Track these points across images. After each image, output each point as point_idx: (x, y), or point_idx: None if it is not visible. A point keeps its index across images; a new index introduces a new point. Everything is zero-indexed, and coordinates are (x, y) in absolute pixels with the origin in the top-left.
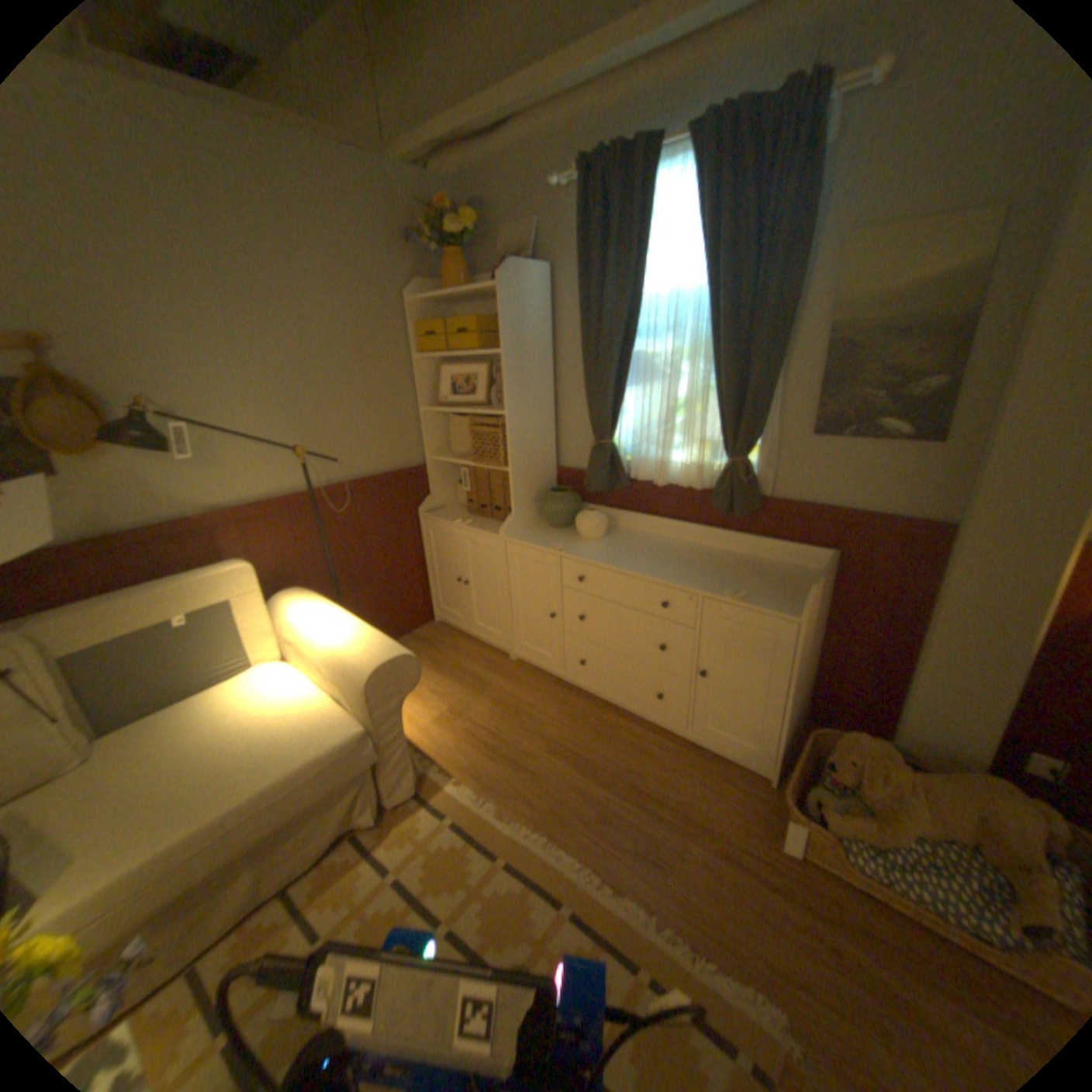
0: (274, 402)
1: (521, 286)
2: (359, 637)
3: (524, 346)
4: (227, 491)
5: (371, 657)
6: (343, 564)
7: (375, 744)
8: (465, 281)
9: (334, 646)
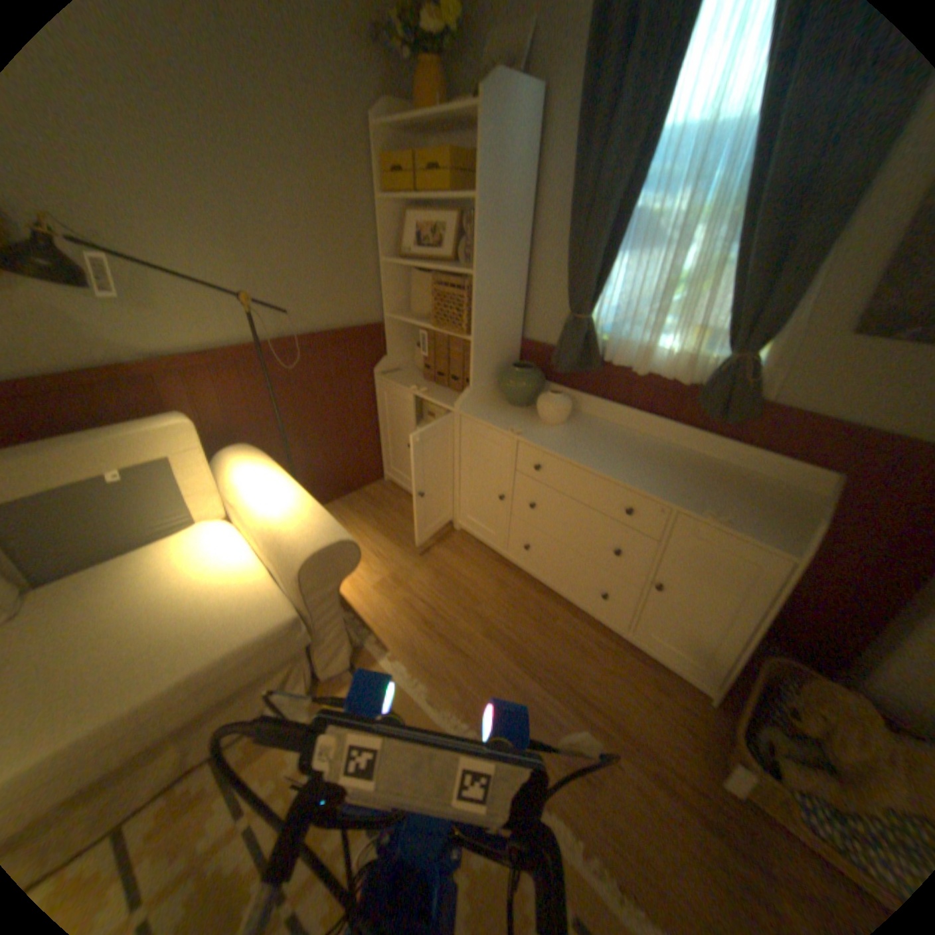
0: (218, 237)
1: (510, 108)
2: (299, 513)
3: (504, 190)
4: (169, 336)
5: (308, 541)
6: (296, 421)
7: (310, 627)
8: (442, 102)
9: (273, 520)
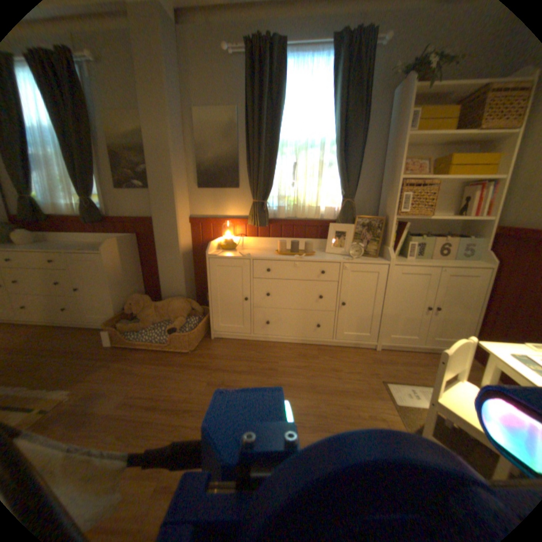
0: None
1: None
2: None
3: None
4: None
5: None
6: None
7: None
8: None
9: None
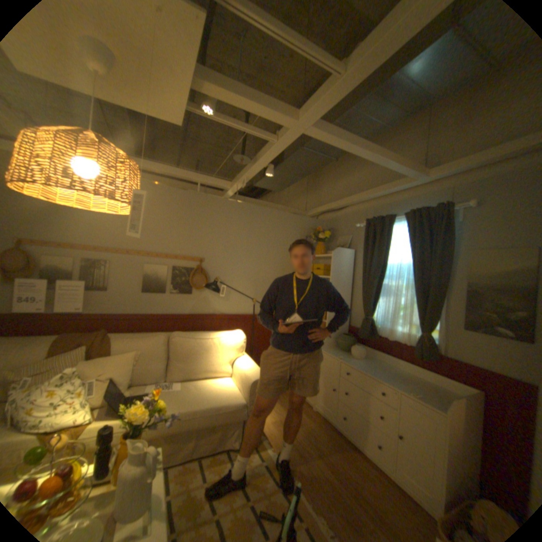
0: (251, 283)
1: (341, 256)
2: (254, 369)
3: (339, 276)
4: (229, 309)
5: (256, 376)
6: (256, 345)
7: (248, 413)
8: (323, 252)
9: (245, 370)
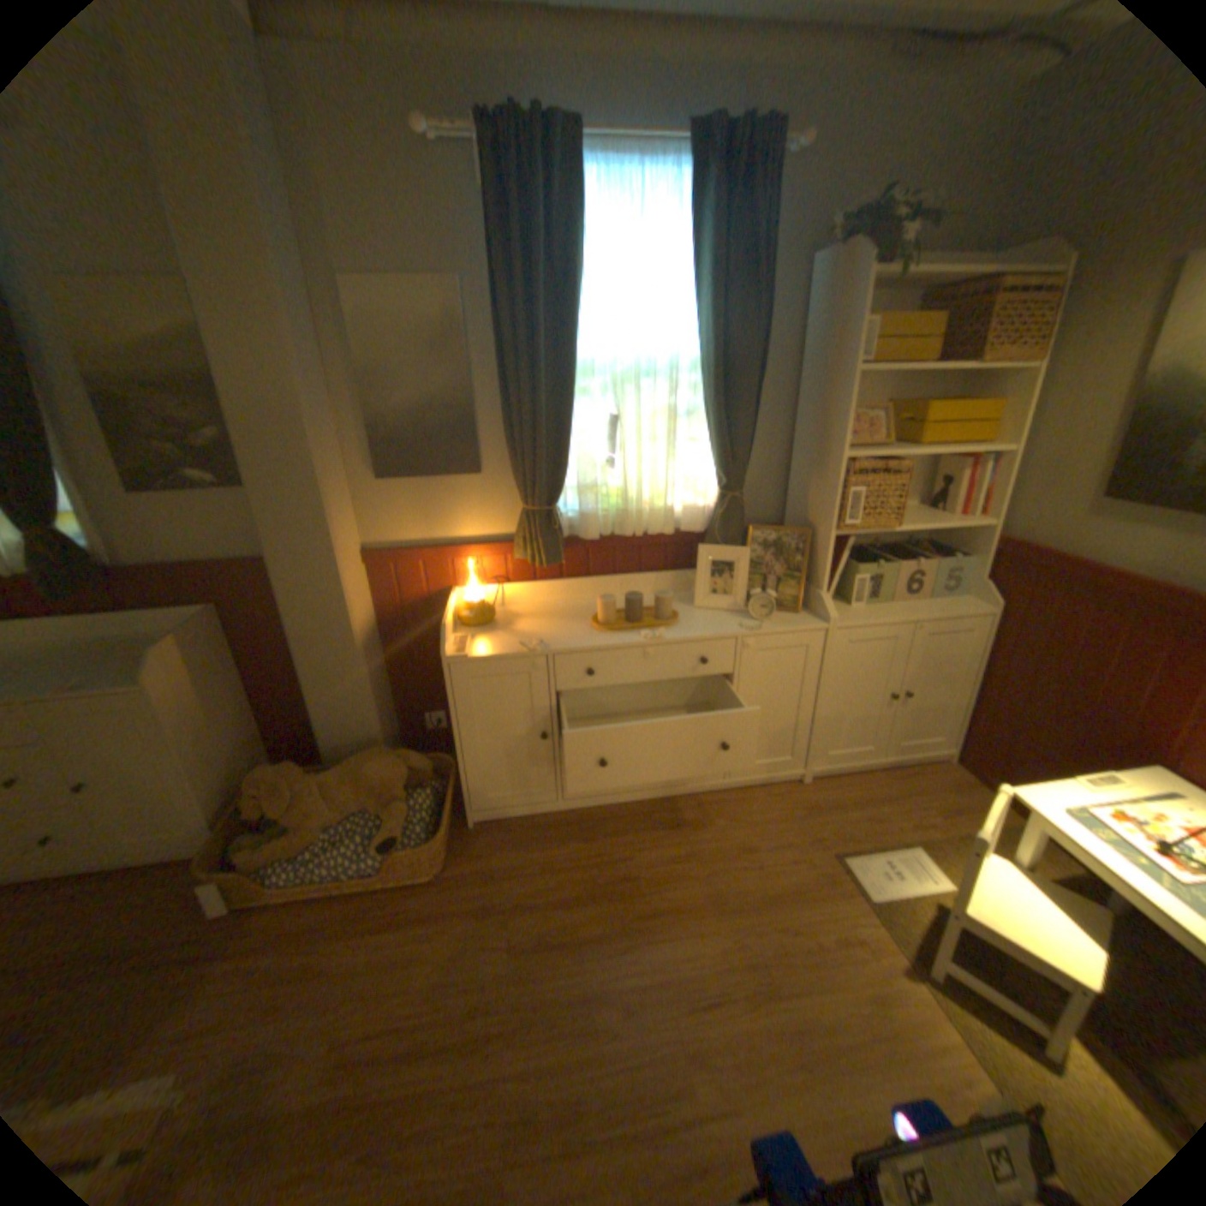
0: None
1: None
2: None
3: None
4: None
5: None
6: None
7: None
8: None
9: None
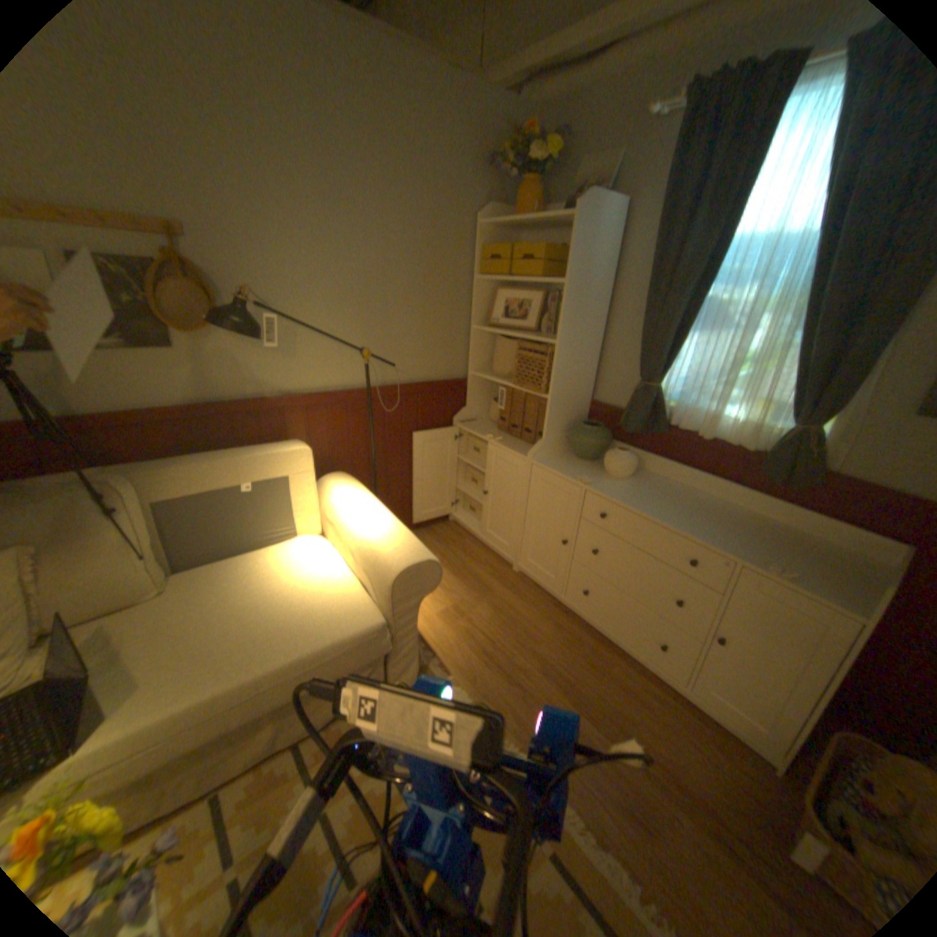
0: (351, 304)
1: (599, 216)
2: (393, 533)
3: (588, 277)
4: (301, 378)
5: (402, 556)
6: (383, 456)
7: (393, 634)
8: (539, 208)
9: (371, 536)
